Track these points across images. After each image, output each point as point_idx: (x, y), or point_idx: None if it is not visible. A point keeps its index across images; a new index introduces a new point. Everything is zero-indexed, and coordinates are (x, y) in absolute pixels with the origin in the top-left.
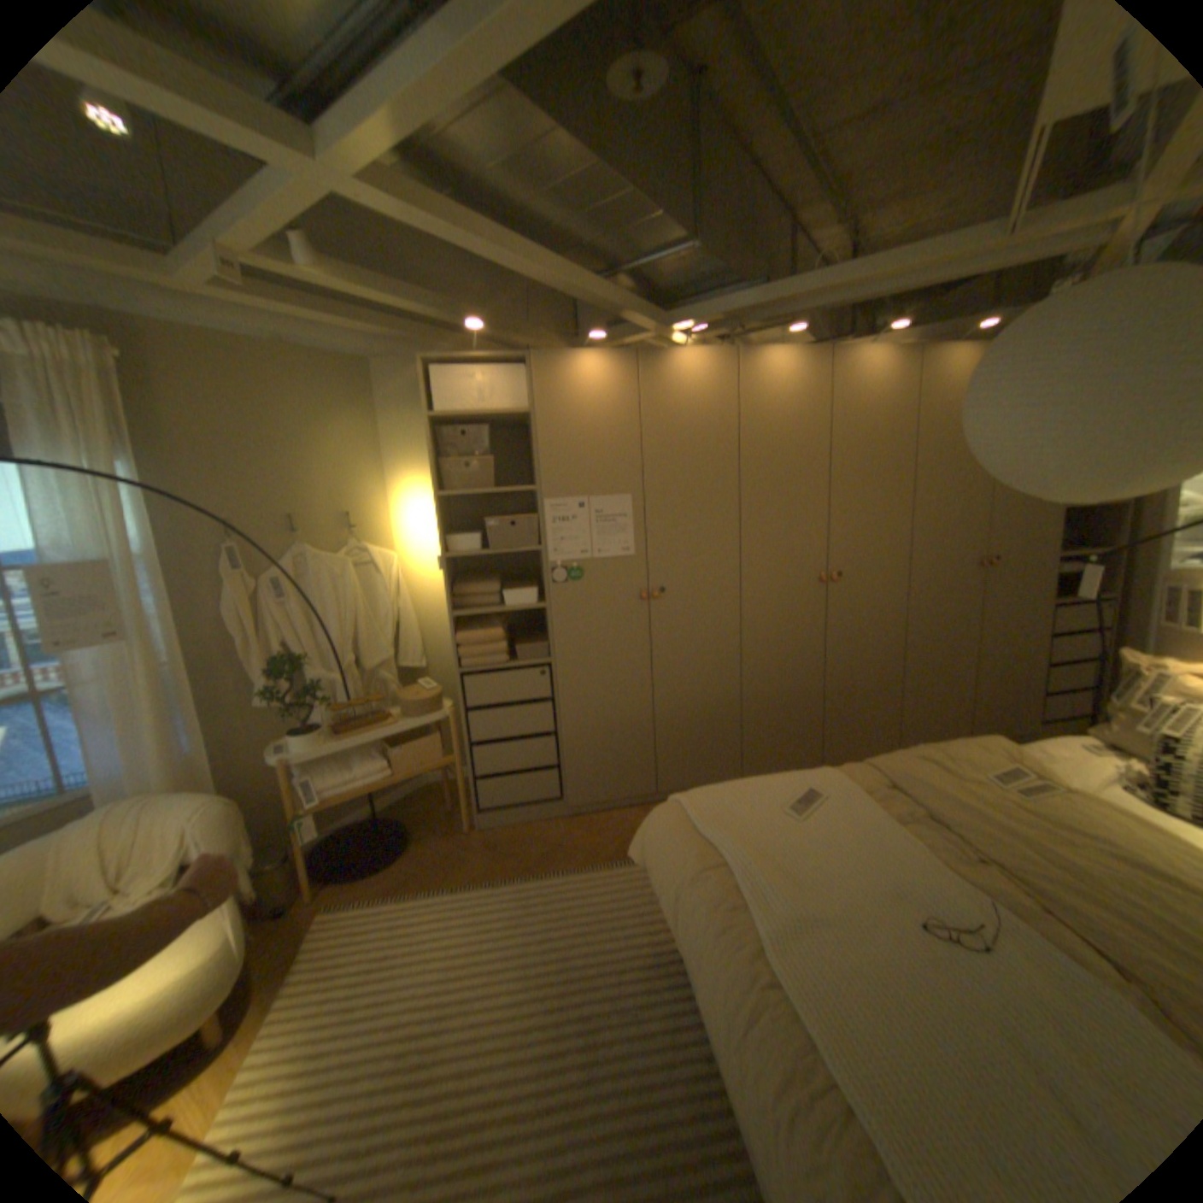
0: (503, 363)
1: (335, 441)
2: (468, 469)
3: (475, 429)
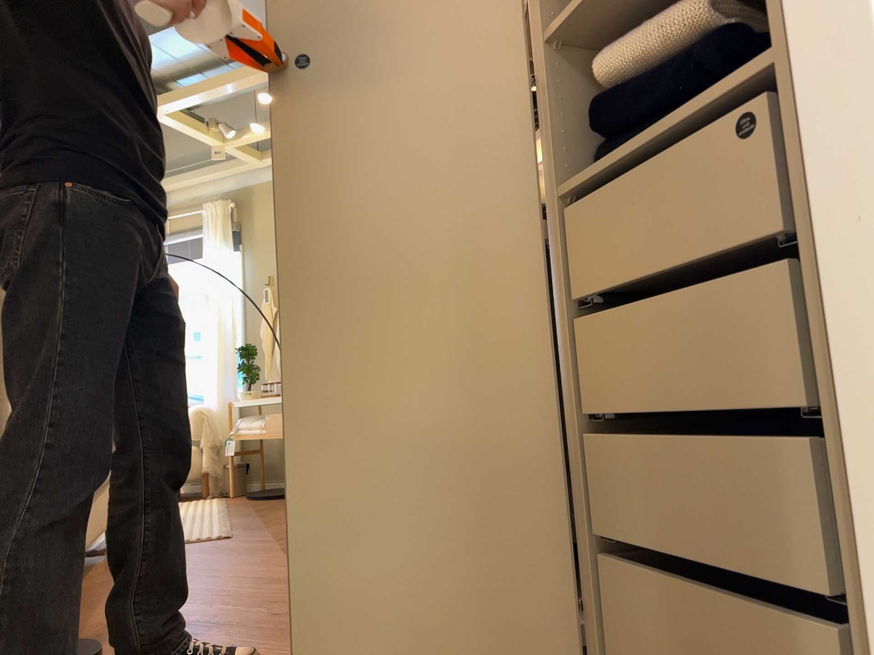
0: None
1: None
2: None
3: None
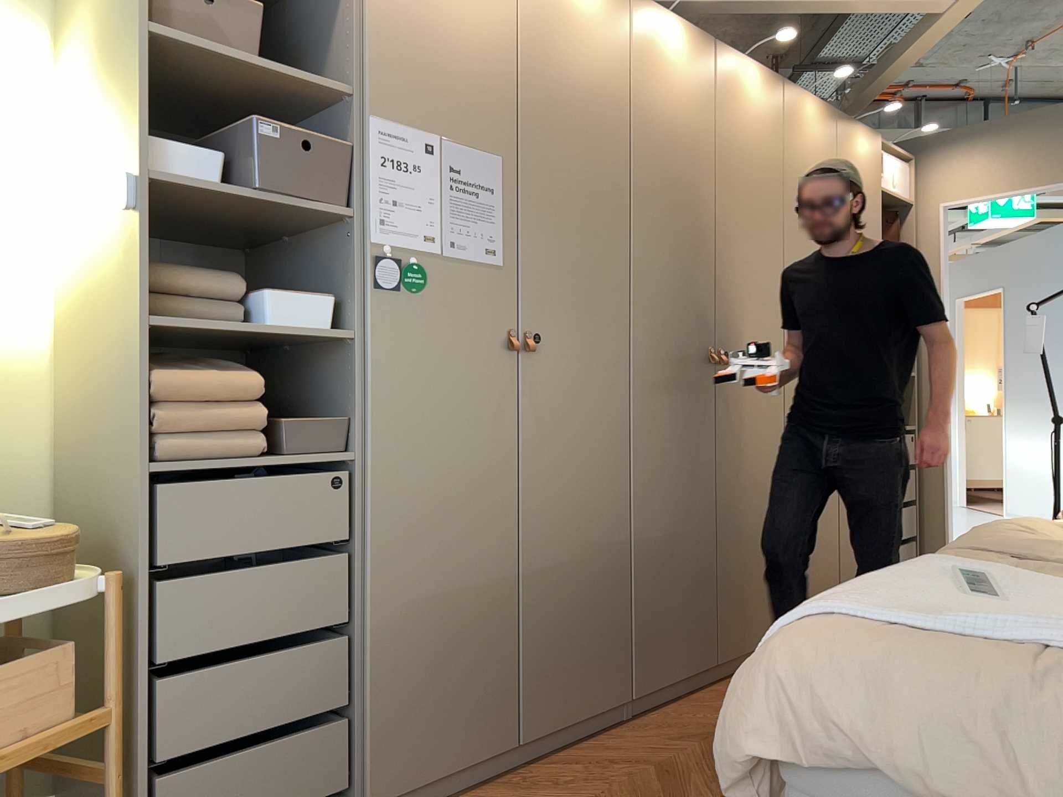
0: None
1: None
2: (212, 7)
3: None
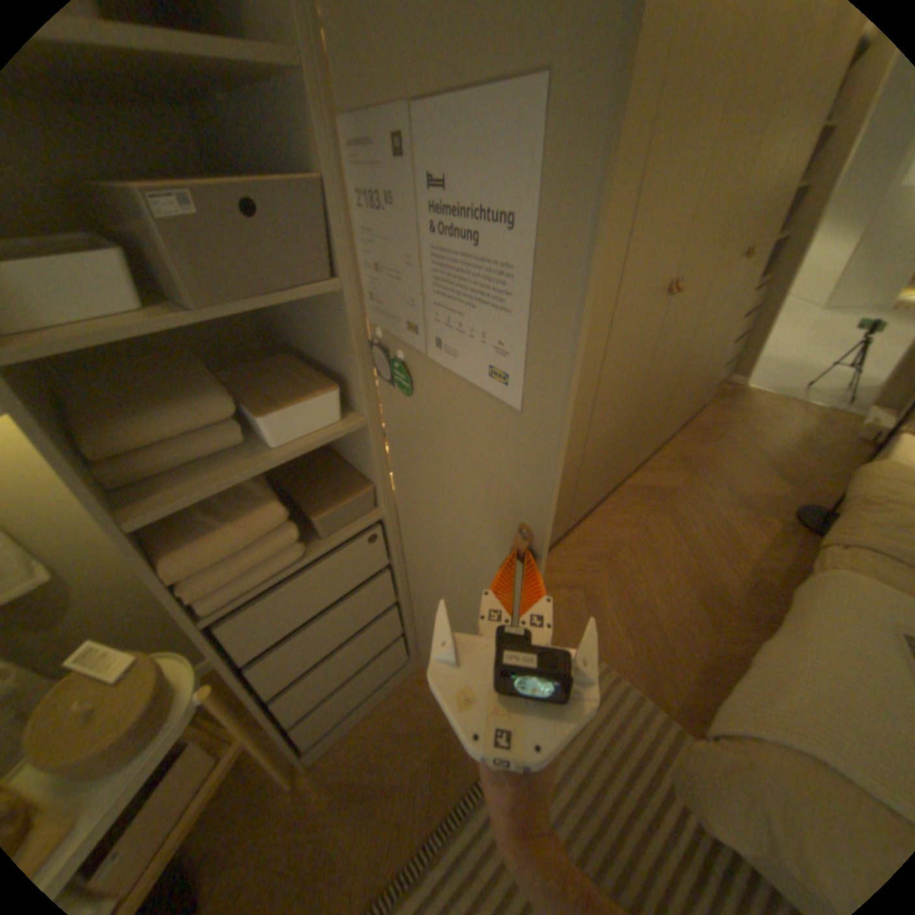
0: None
1: None
2: None
3: None
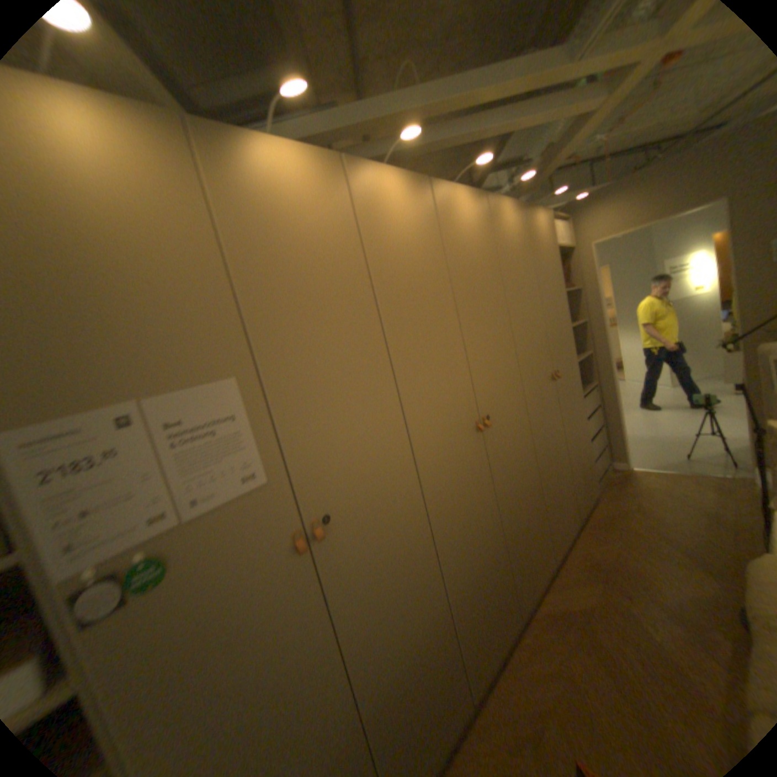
0: None
1: None
2: None
3: None
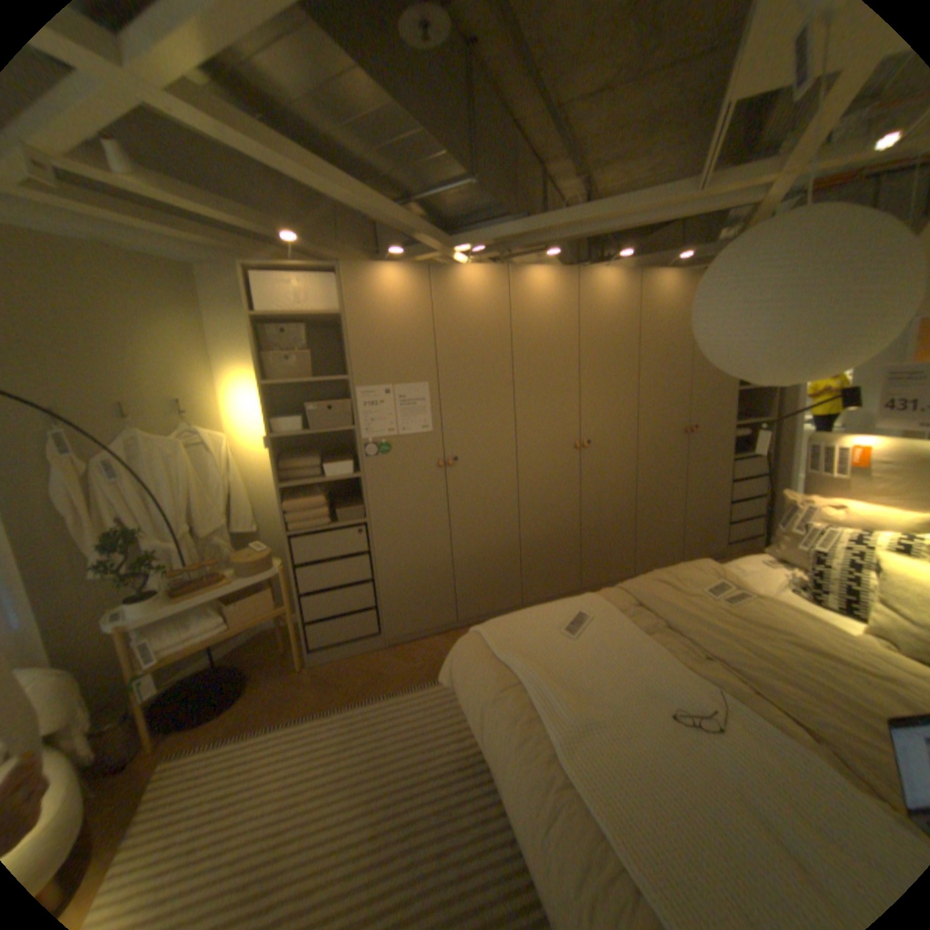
0: (316, 272)
1: (162, 336)
2: (287, 362)
3: (293, 328)
